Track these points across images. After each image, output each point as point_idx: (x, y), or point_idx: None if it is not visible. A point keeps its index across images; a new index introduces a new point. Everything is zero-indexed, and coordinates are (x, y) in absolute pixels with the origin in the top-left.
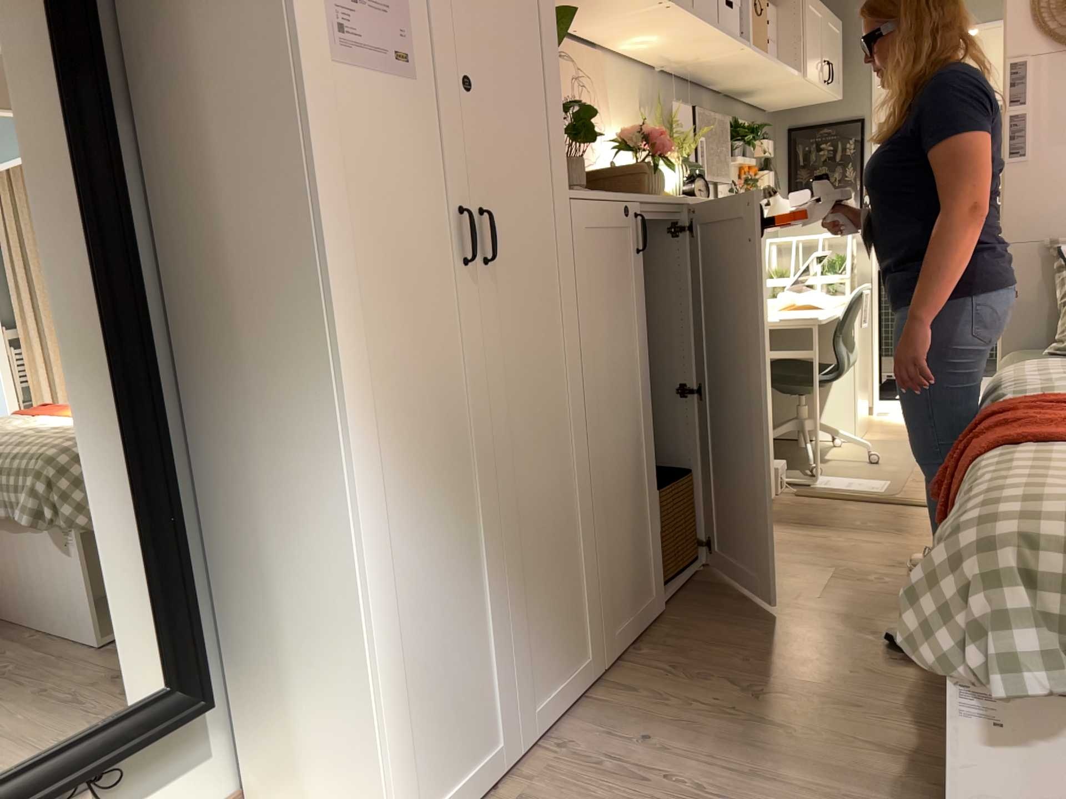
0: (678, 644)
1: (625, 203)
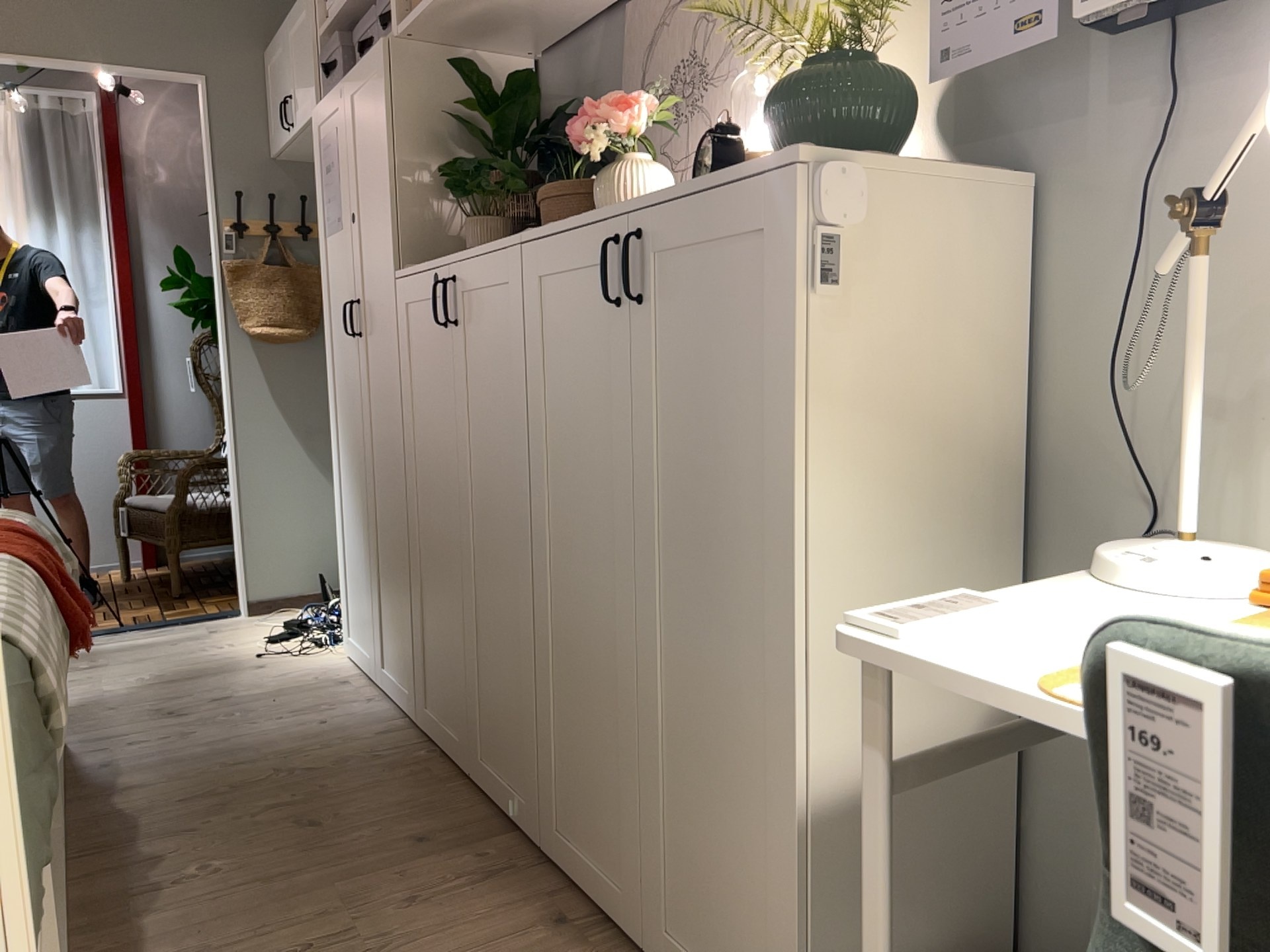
0: (409, 774)
1: (433, 272)
